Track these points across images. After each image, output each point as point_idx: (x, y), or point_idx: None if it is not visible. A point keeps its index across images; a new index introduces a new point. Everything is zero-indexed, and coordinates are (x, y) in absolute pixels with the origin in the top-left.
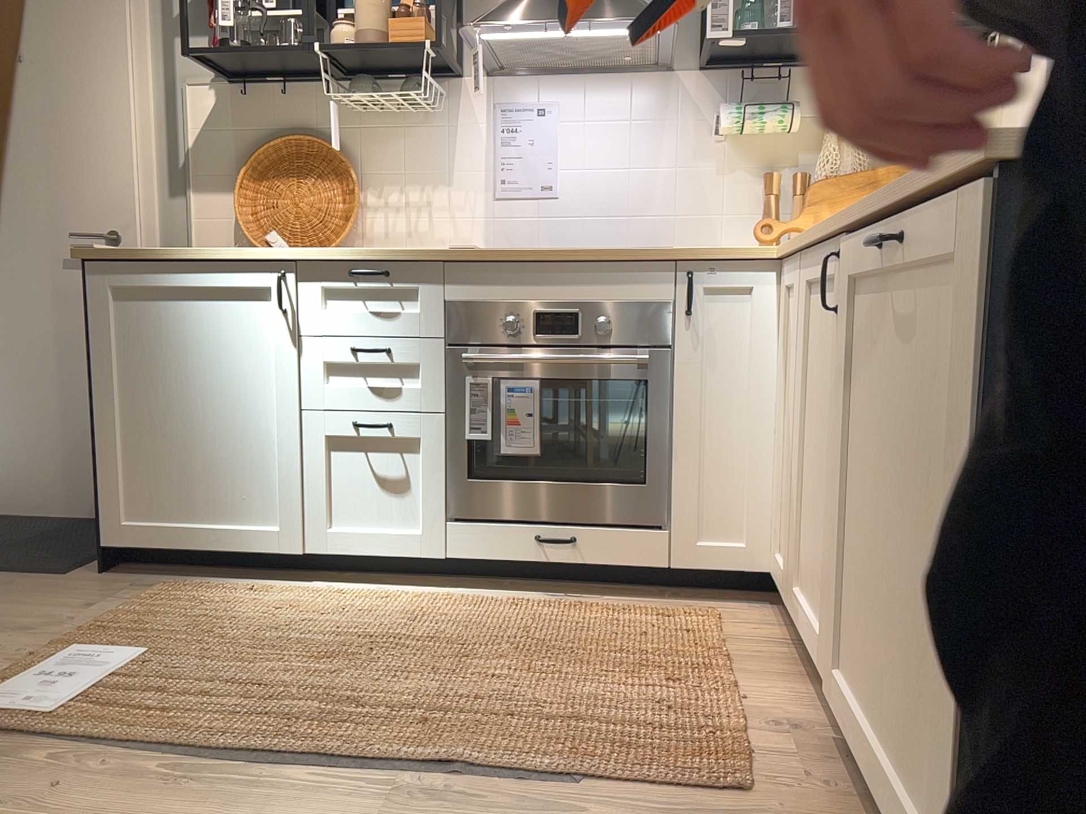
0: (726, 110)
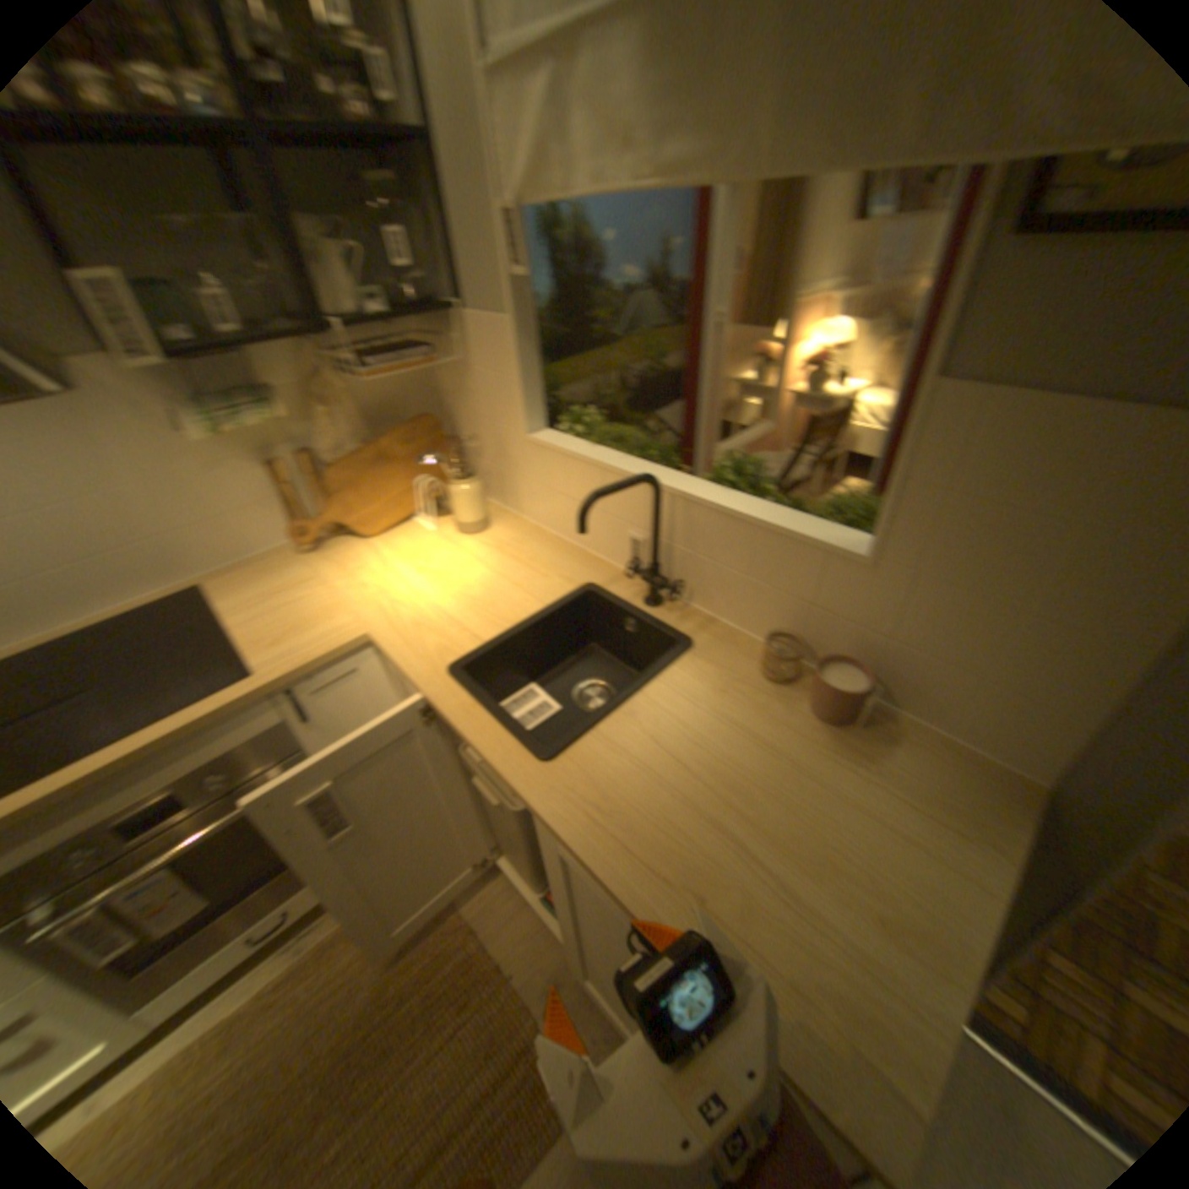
0: (179, 415)
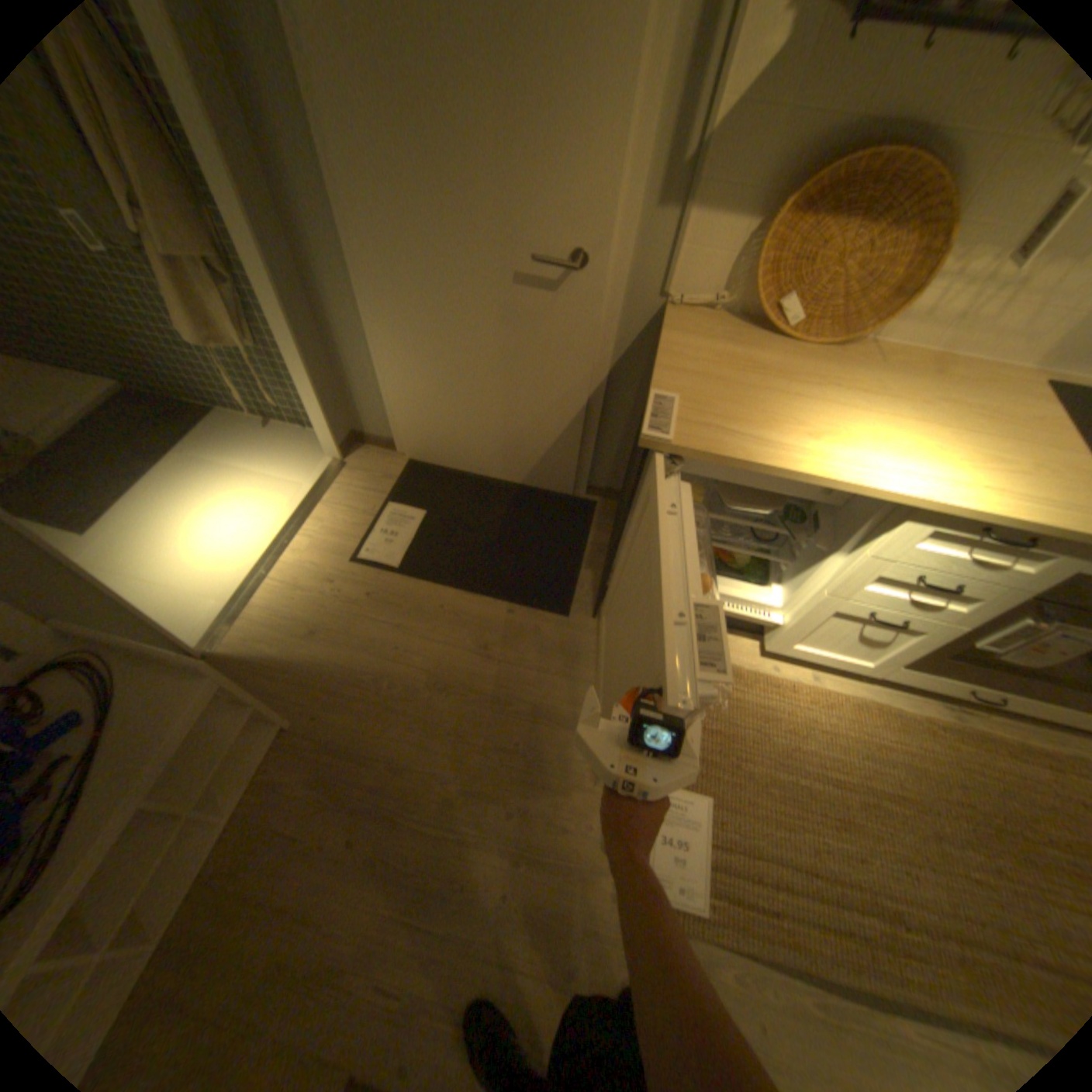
0: None
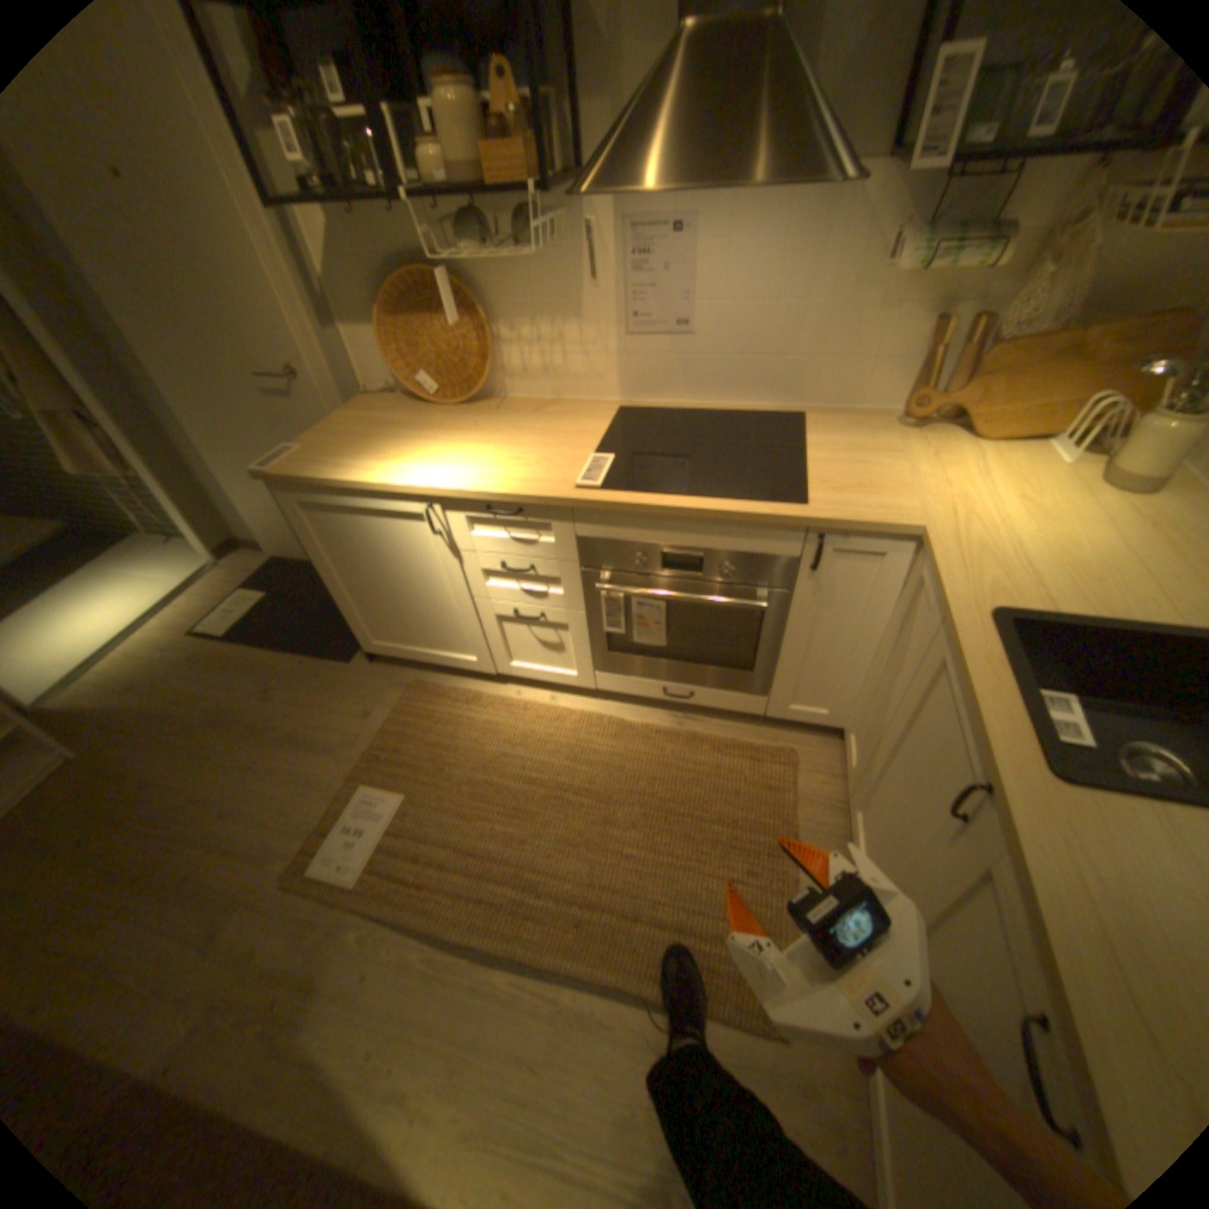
0: (914, 241)
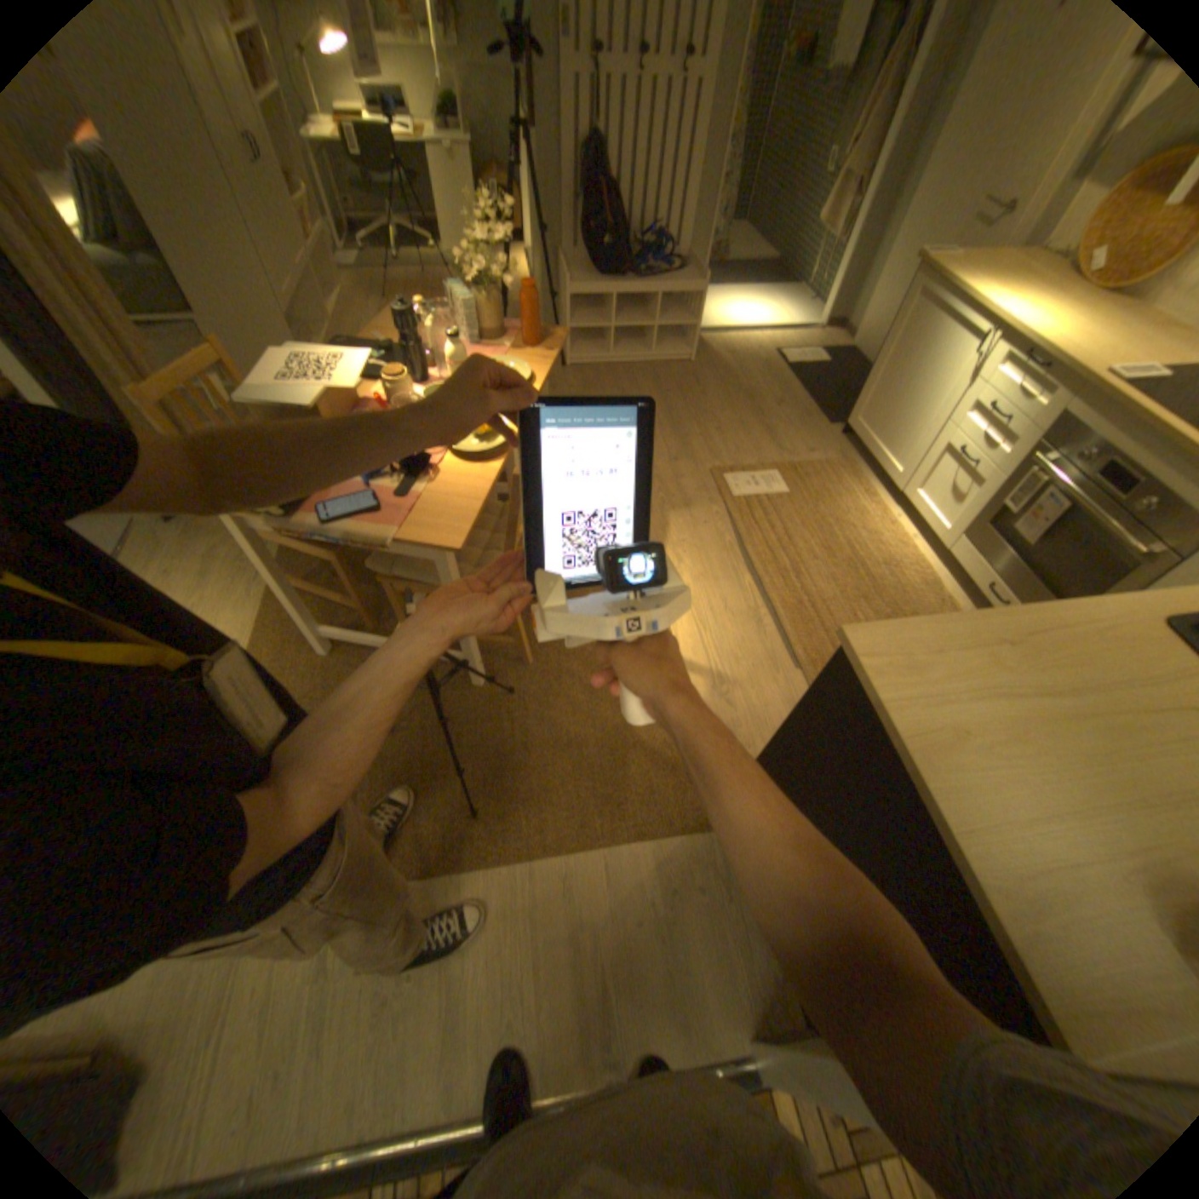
0: None
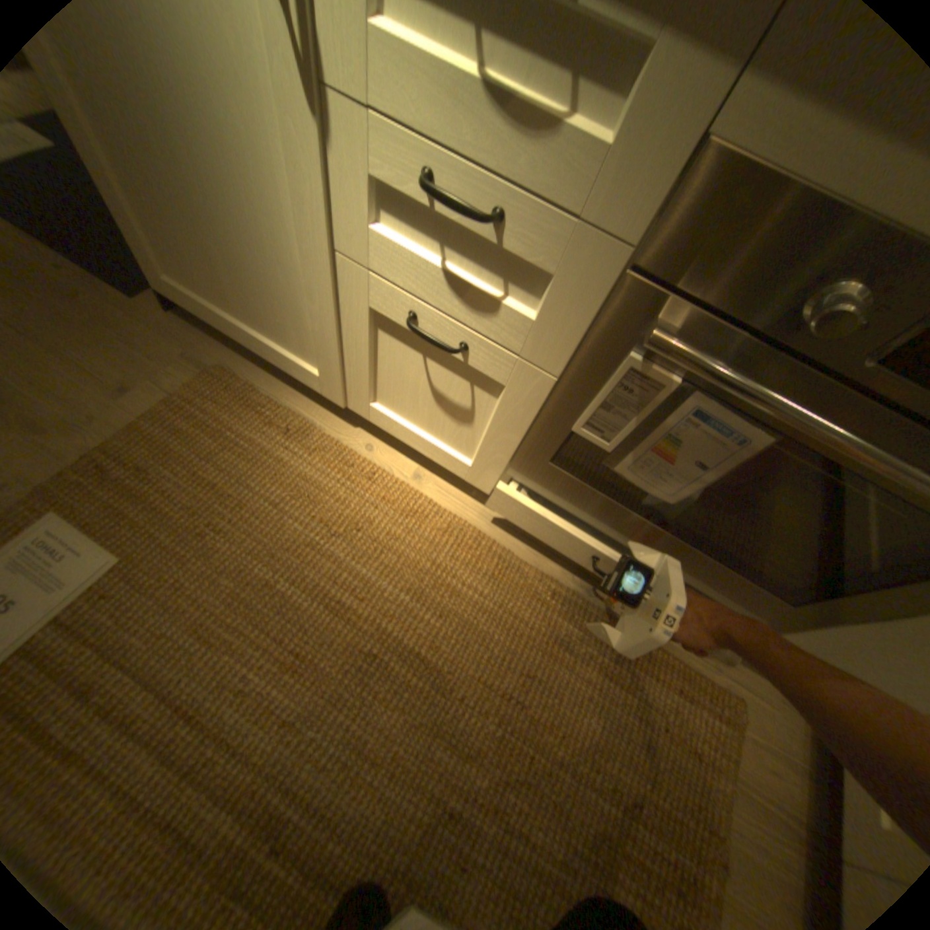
0: None
